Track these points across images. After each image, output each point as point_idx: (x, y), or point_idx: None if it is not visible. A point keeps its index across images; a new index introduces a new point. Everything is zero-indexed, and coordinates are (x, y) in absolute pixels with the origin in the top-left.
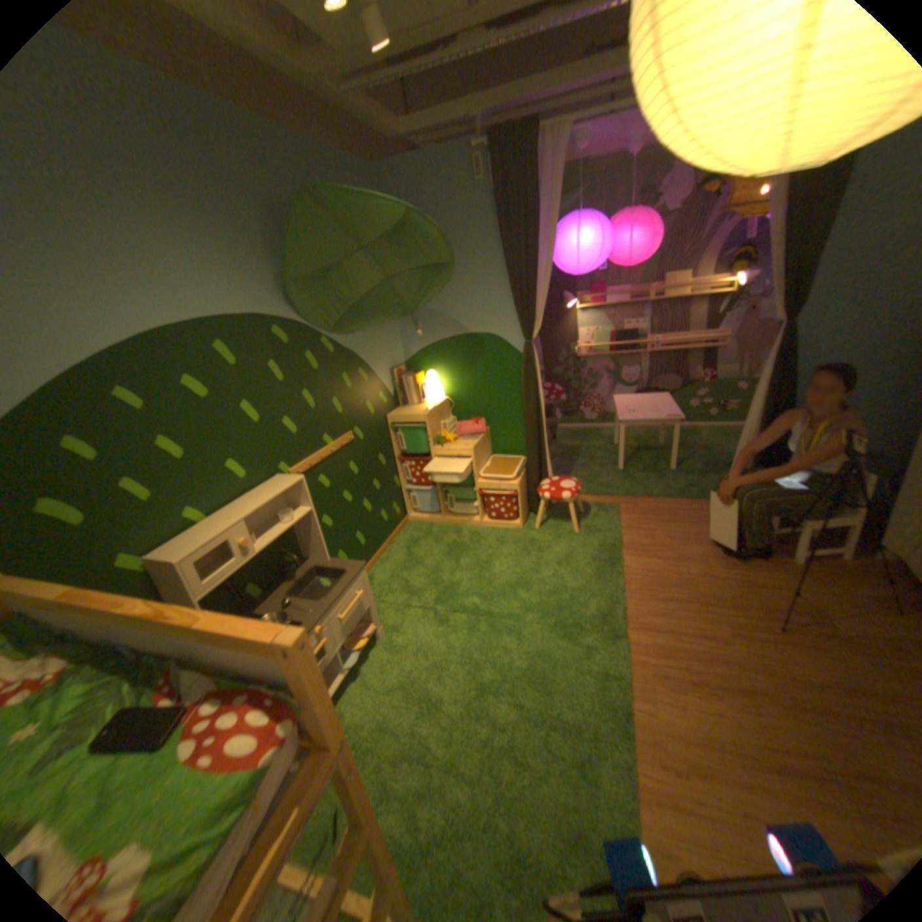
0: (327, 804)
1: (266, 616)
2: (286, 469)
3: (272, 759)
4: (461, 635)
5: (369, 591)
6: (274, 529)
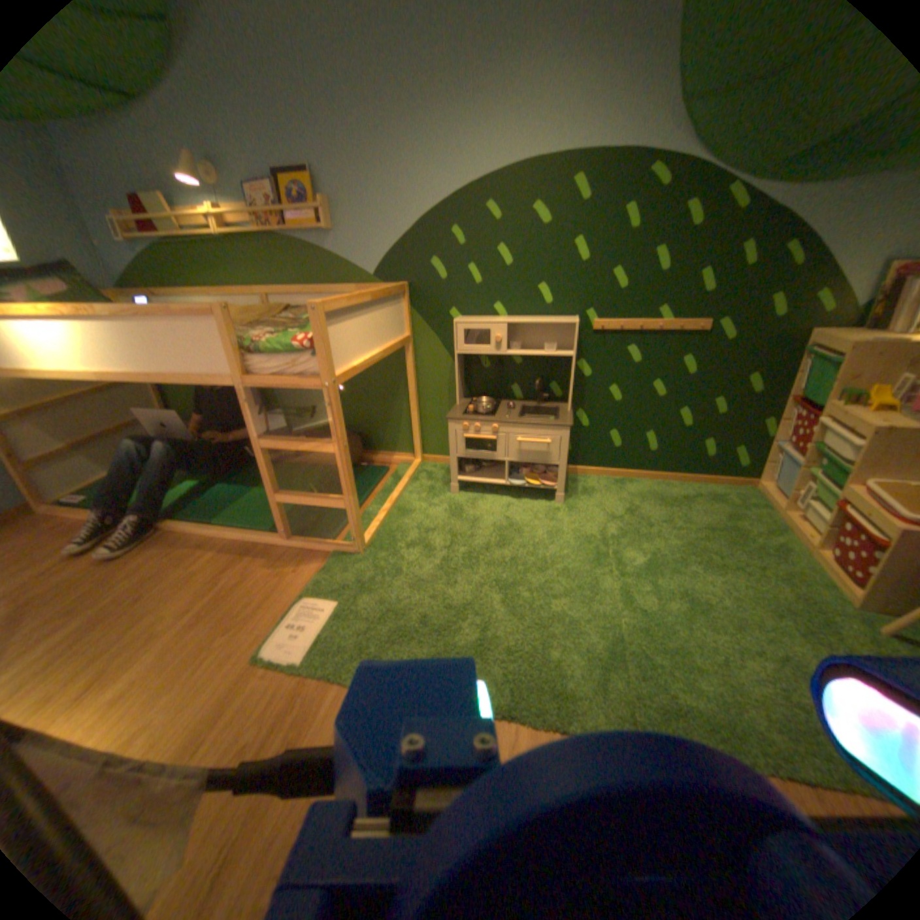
0: (425, 507)
1: (488, 398)
2: (592, 315)
3: (308, 358)
4: (579, 553)
5: (565, 453)
6: (534, 350)
